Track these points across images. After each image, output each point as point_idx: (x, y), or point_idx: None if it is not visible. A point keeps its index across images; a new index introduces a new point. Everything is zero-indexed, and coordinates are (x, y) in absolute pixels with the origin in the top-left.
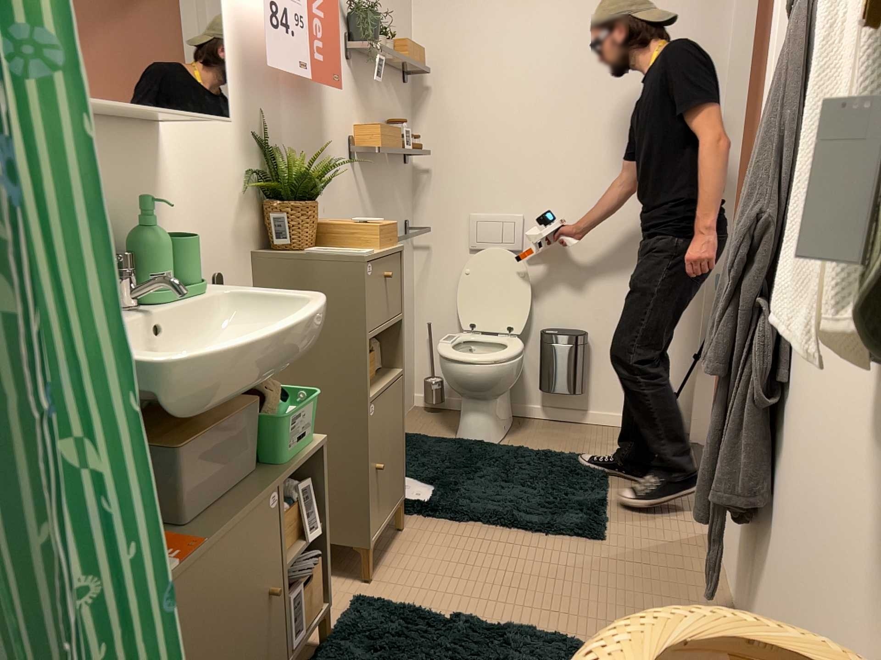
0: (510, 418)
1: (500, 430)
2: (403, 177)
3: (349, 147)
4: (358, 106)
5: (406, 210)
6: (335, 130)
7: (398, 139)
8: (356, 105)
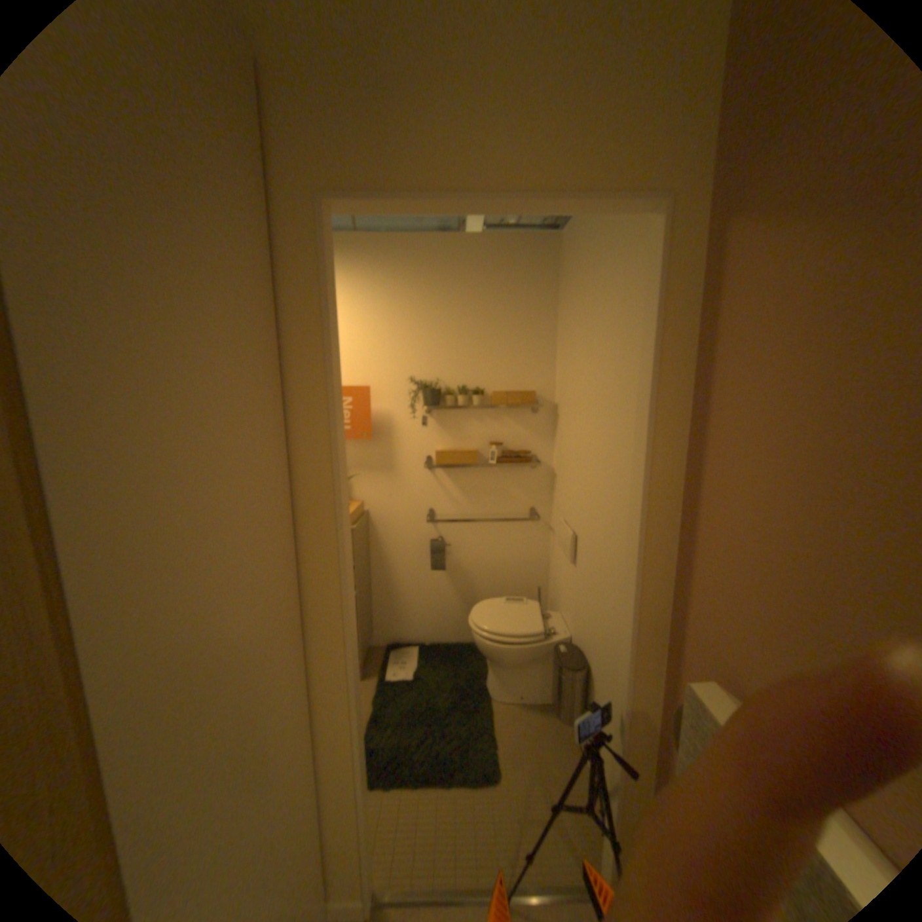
0: (542, 698)
1: (507, 695)
2: (526, 476)
3: (424, 461)
4: (442, 436)
5: (530, 500)
6: (405, 453)
7: (468, 456)
8: (438, 436)
